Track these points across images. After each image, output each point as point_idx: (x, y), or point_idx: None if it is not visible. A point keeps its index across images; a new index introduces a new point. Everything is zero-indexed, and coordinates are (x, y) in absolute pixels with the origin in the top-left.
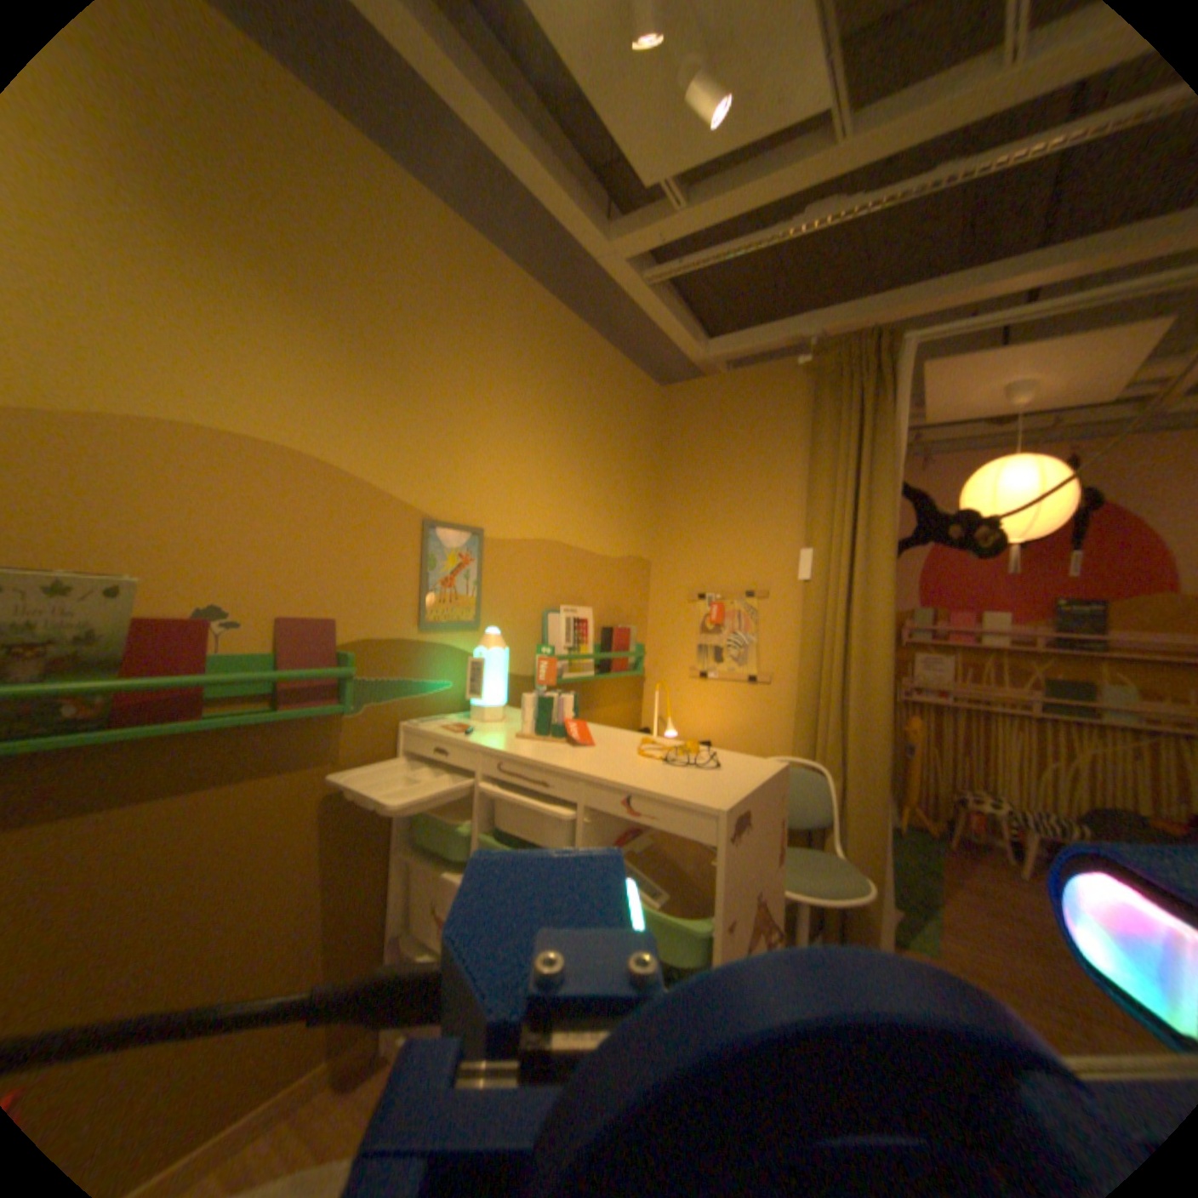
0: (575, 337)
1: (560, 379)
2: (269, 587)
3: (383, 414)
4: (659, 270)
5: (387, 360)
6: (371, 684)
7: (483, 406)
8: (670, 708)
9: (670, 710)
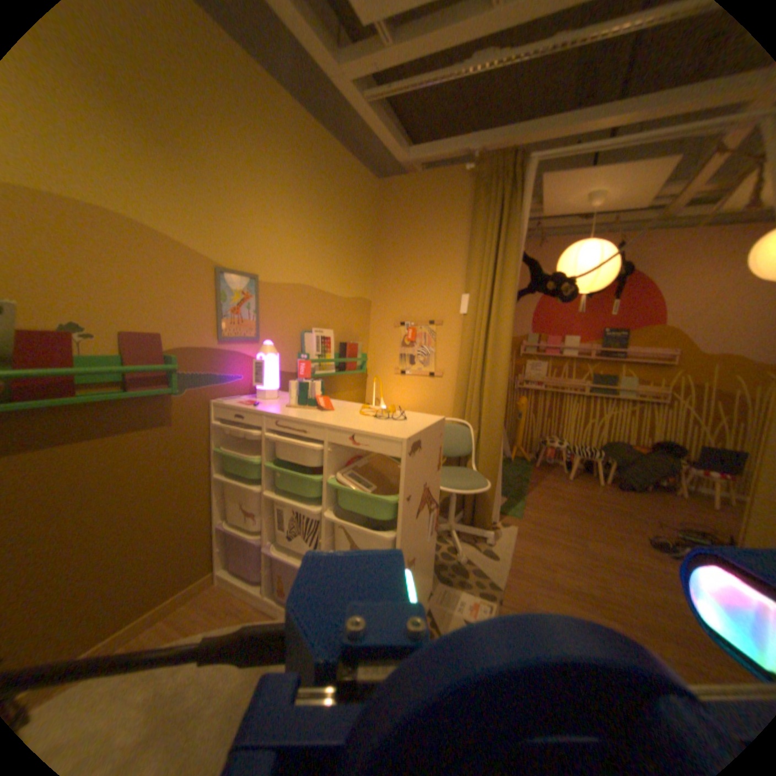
0: (317, 139)
1: (307, 170)
2: (110, 310)
3: (180, 188)
4: (375, 91)
5: (180, 147)
6: (189, 376)
7: (253, 187)
8: (382, 392)
9: (382, 393)
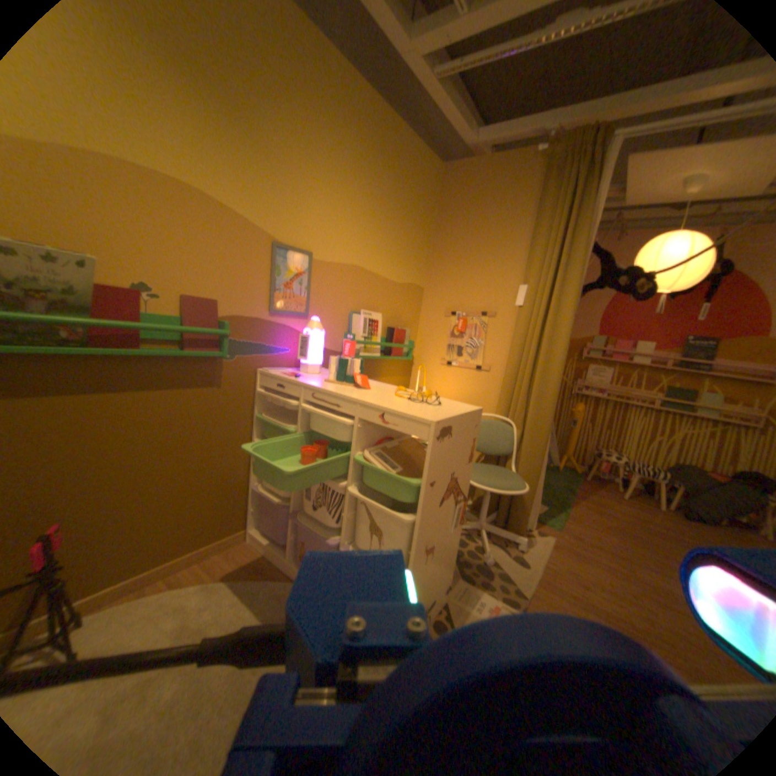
0: (383, 118)
1: (370, 150)
2: (174, 275)
3: (246, 164)
4: (446, 67)
5: (248, 124)
6: (239, 343)
7: (314, 165)
8: (425, 381)
9: (425, 382)
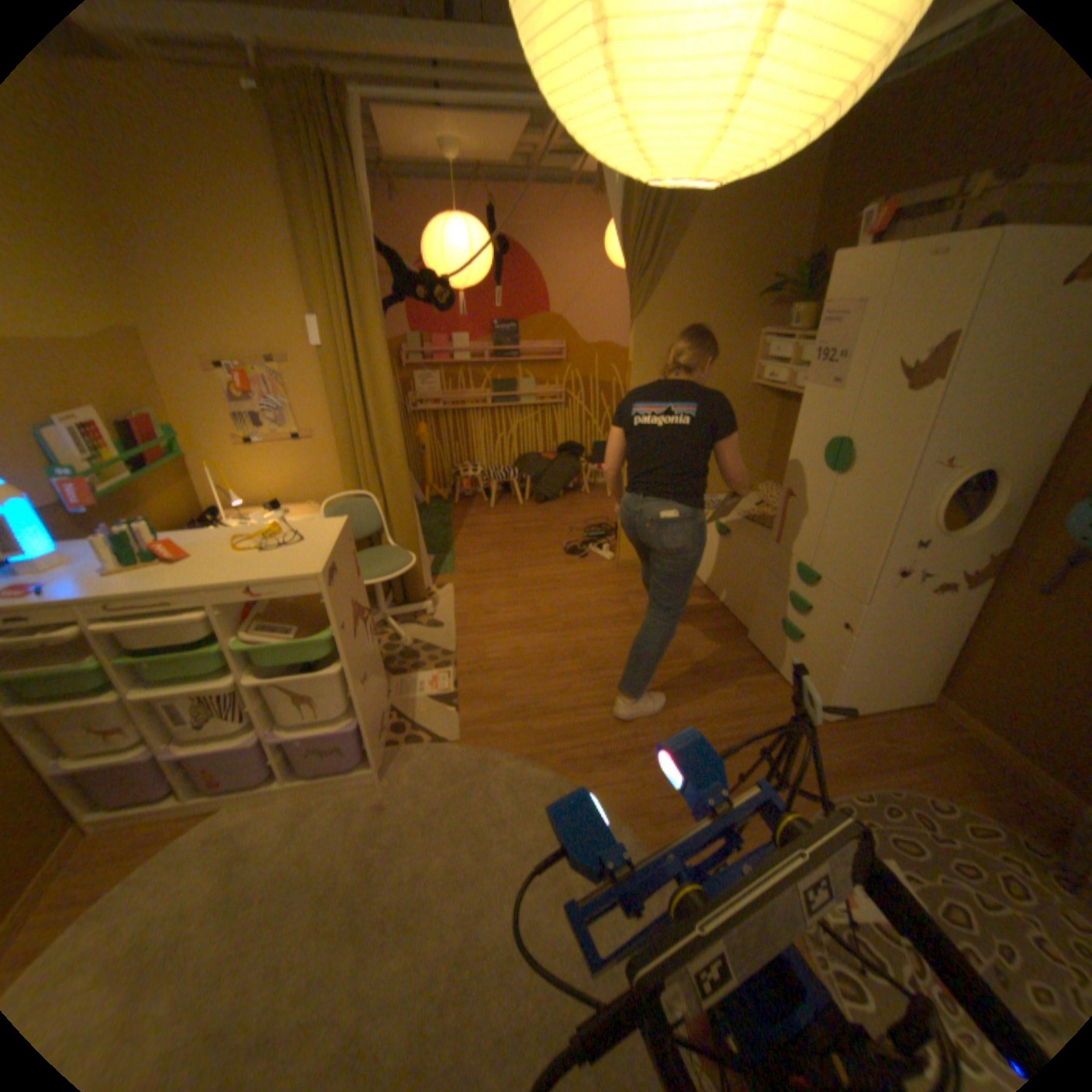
0: None
1: None
2: None
3: None
4: None
5: None
6: None
7: None
8: (226, 481)
9: (227, 482)
